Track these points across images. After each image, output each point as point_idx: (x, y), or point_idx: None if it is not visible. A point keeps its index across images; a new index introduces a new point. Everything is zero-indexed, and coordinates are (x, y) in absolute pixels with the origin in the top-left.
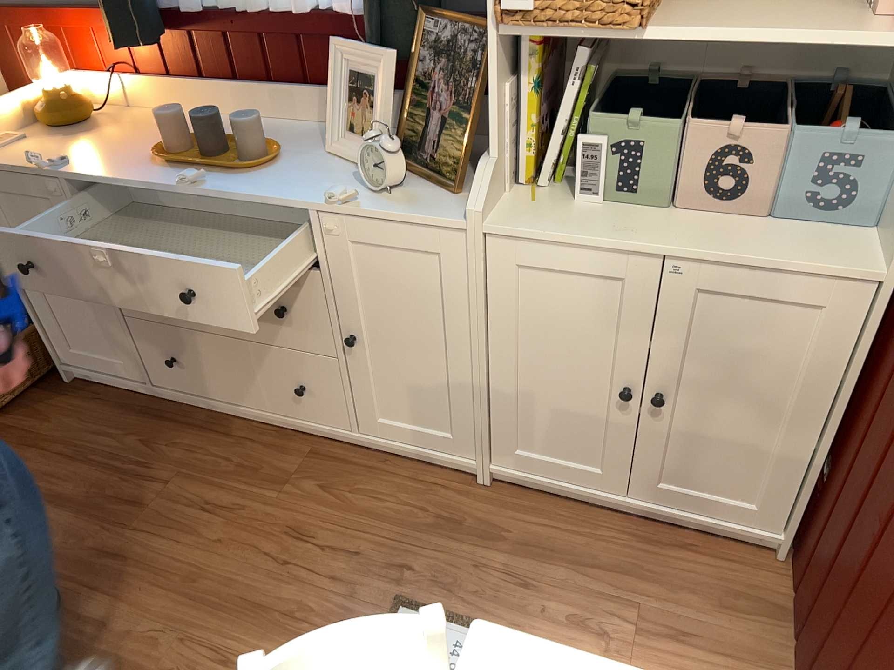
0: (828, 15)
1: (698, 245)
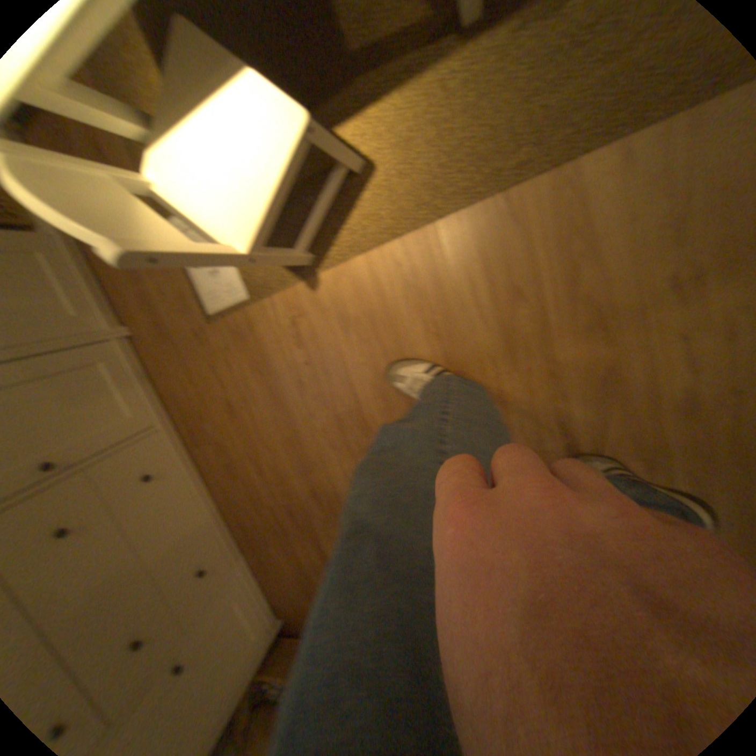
0: None
1: None
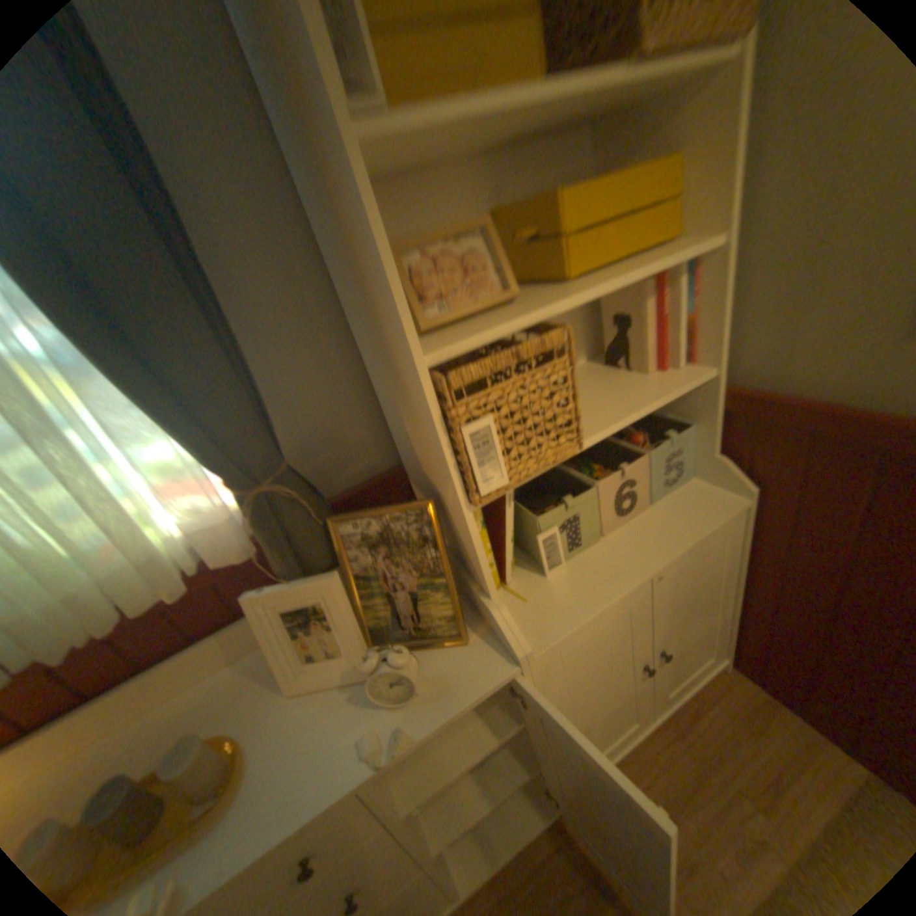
0: (613, 375)
1: (661, 549)
